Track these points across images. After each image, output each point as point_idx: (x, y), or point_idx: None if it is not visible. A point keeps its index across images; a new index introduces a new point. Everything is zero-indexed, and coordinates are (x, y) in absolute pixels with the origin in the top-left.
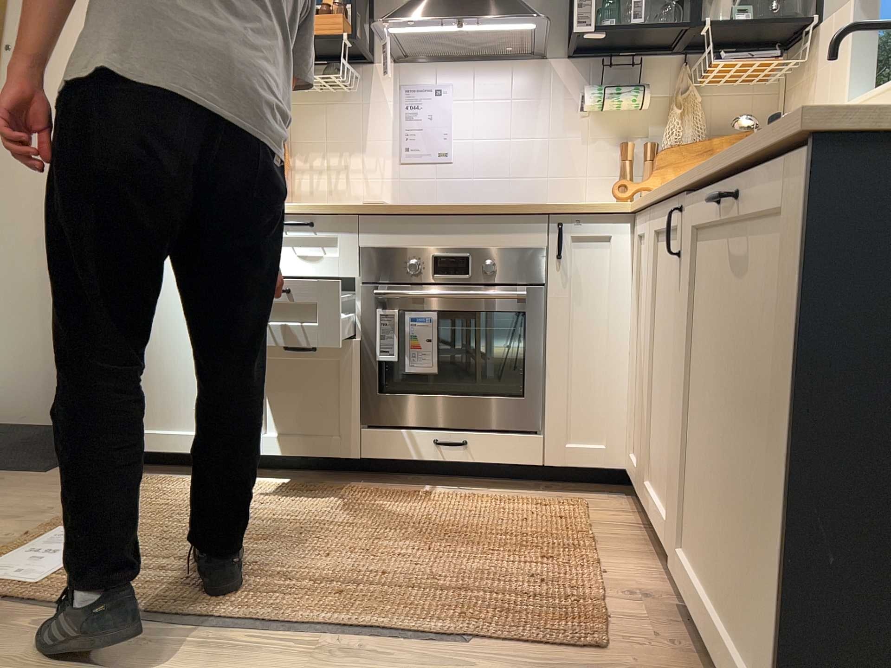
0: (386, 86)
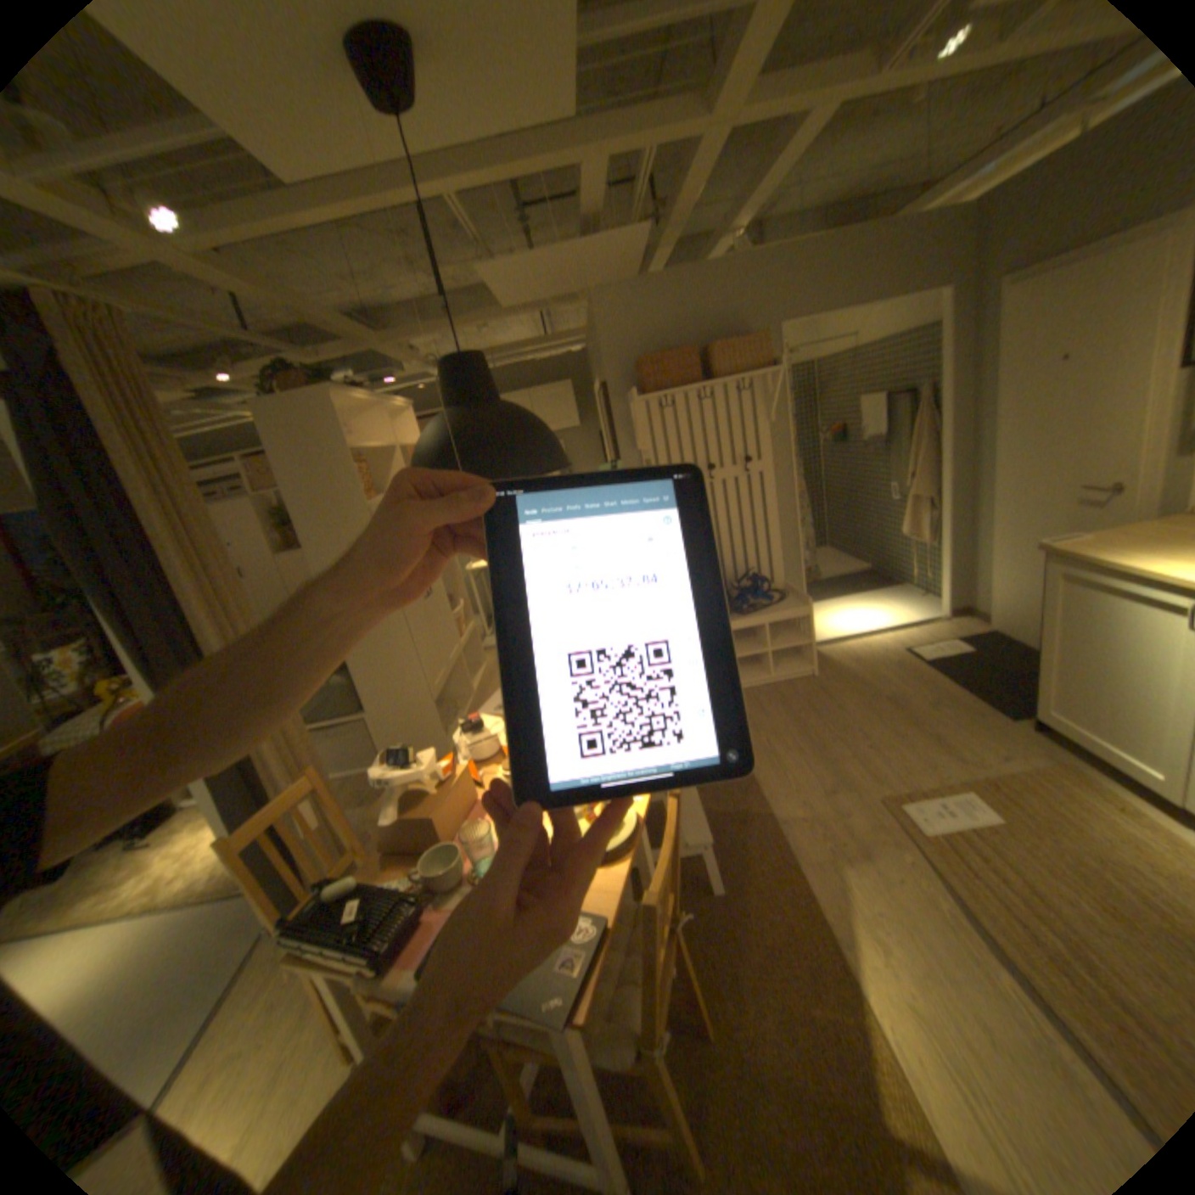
0: None
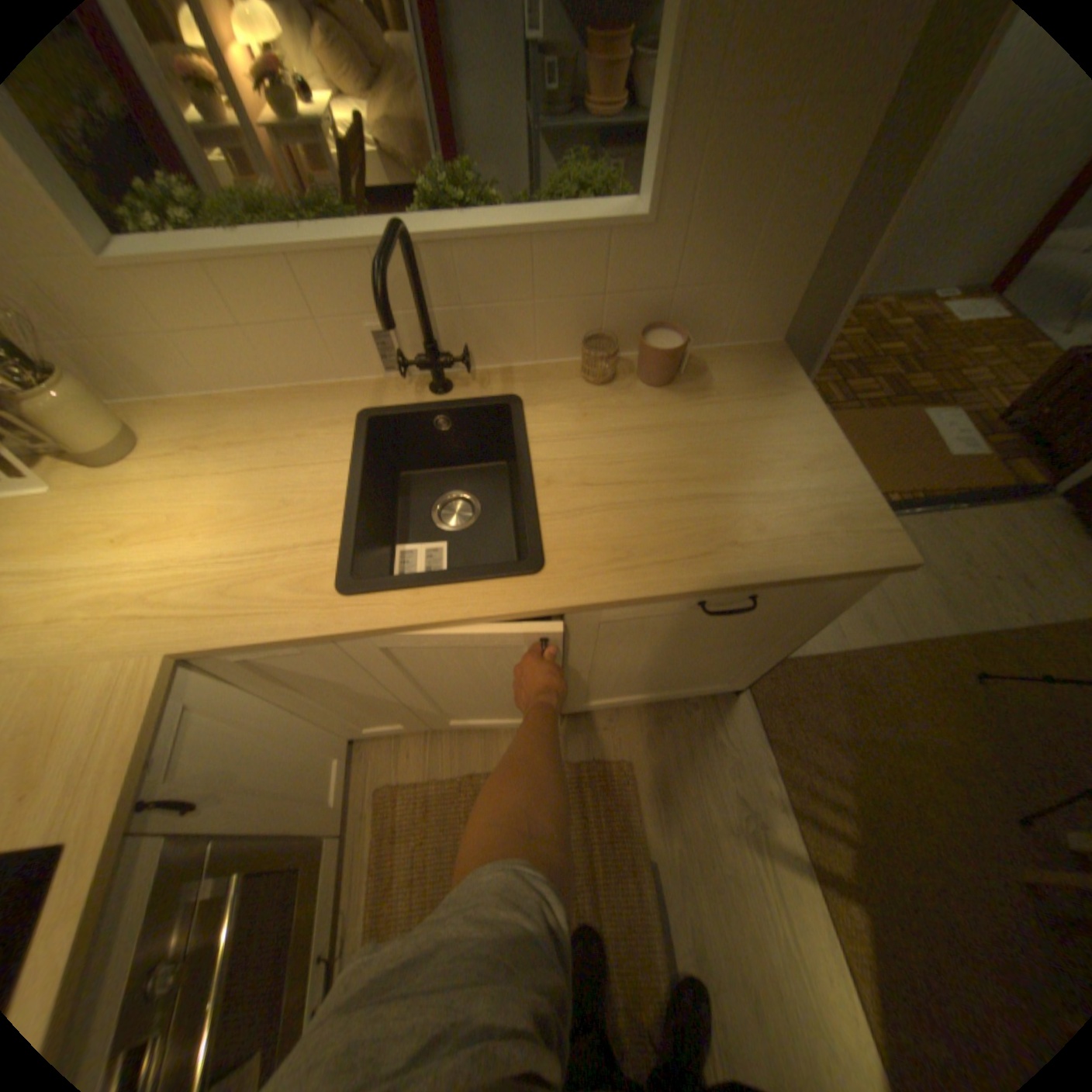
0: None
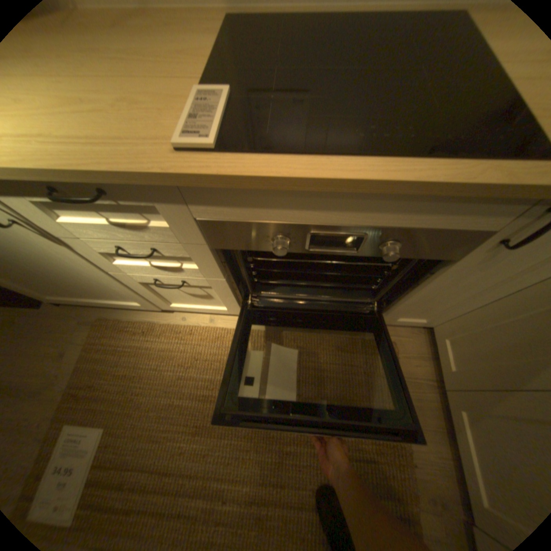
0: None
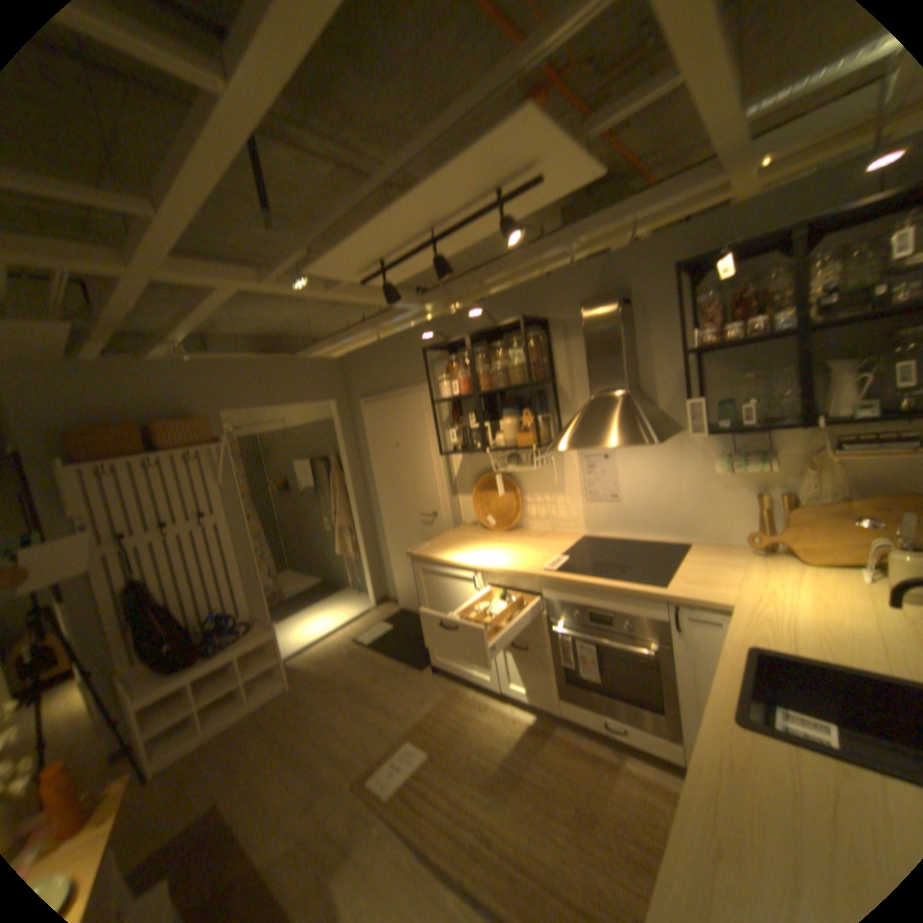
0: (572, 452)
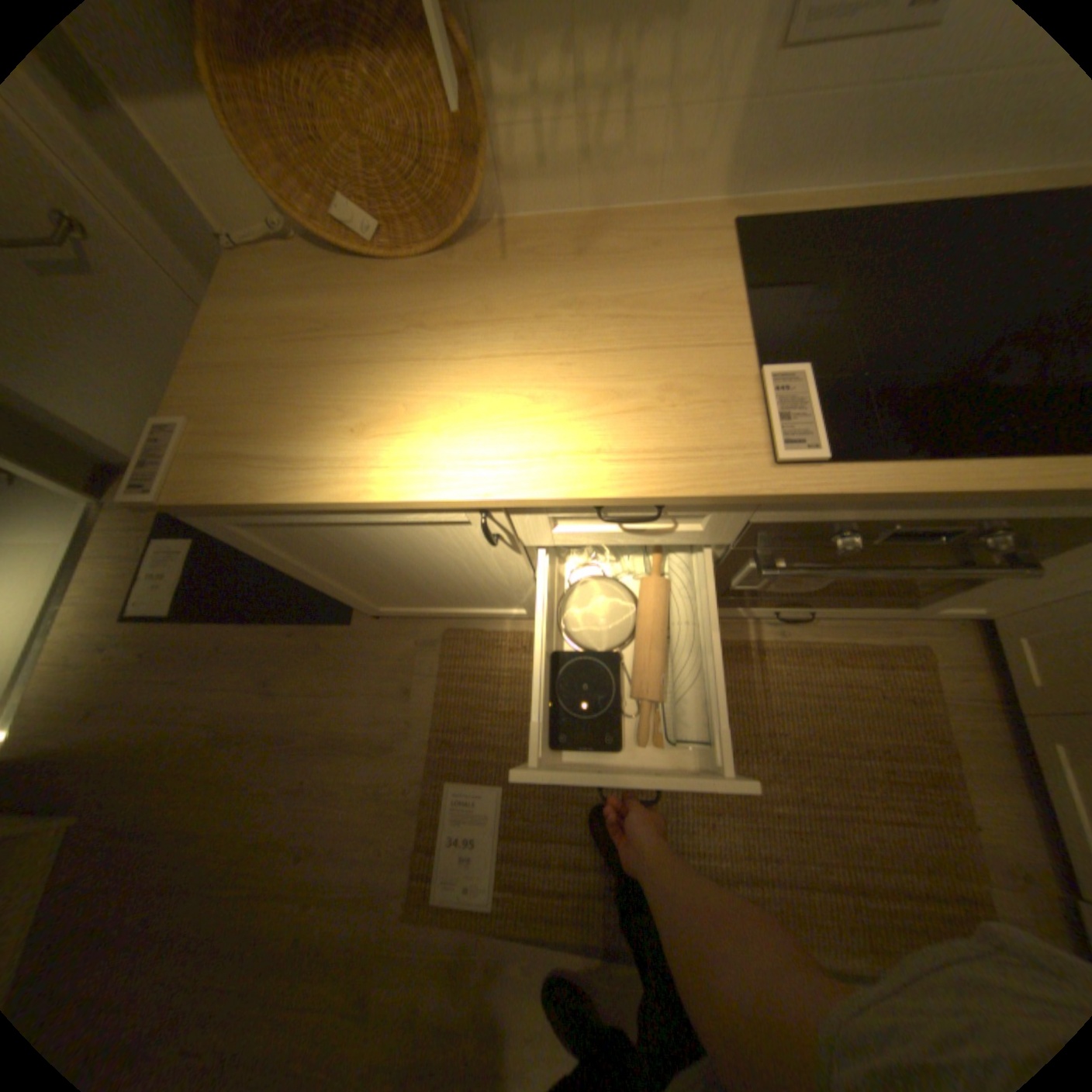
0: None
